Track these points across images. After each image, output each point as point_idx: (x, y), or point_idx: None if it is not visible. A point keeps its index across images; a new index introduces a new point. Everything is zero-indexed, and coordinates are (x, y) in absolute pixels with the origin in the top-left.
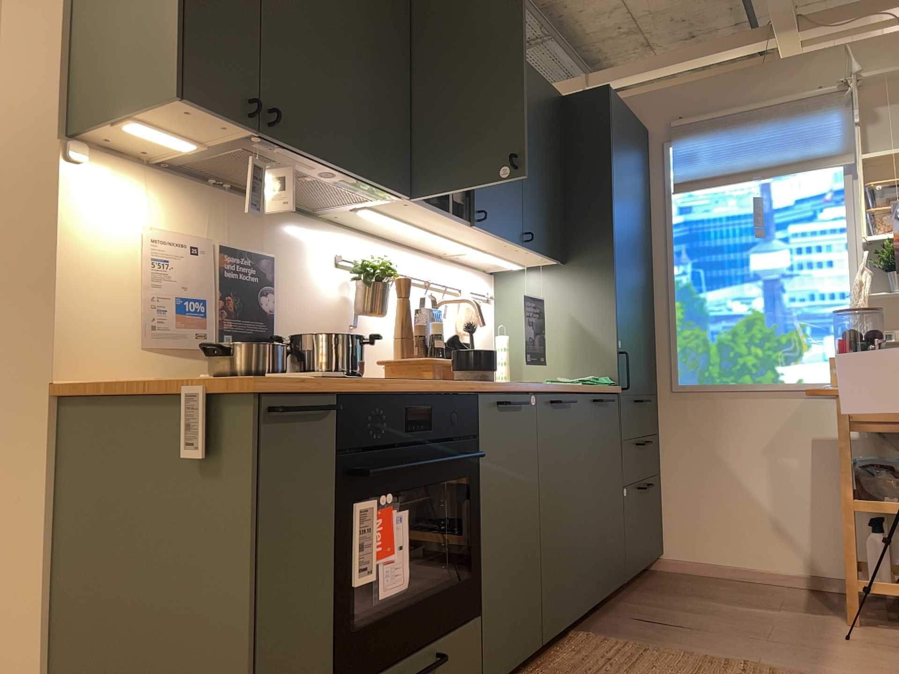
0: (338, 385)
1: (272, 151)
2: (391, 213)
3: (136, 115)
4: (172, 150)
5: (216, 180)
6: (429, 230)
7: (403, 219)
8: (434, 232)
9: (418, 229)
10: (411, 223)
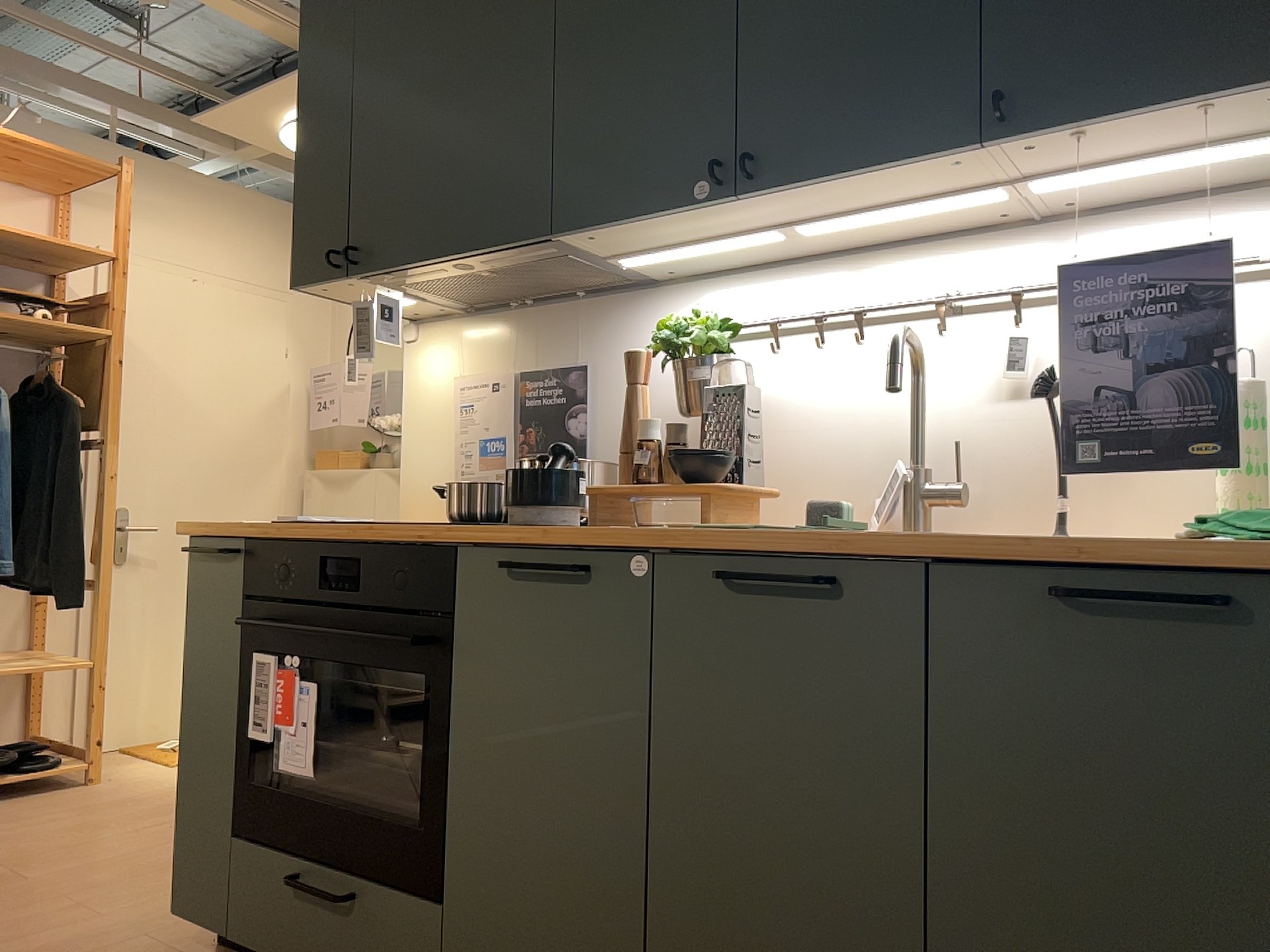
0: (237, 528)
1: (395, 278)
2: (655, 245)
3: (343, 302)
4: (425, 303)
5: (512, 301)
6: (763, 229)
7: (687, 242)
8: (783, 225)
9: (742, 237)
10: (710, 238)
